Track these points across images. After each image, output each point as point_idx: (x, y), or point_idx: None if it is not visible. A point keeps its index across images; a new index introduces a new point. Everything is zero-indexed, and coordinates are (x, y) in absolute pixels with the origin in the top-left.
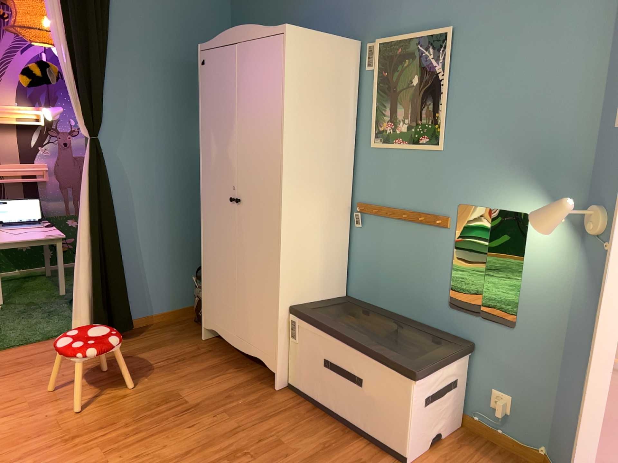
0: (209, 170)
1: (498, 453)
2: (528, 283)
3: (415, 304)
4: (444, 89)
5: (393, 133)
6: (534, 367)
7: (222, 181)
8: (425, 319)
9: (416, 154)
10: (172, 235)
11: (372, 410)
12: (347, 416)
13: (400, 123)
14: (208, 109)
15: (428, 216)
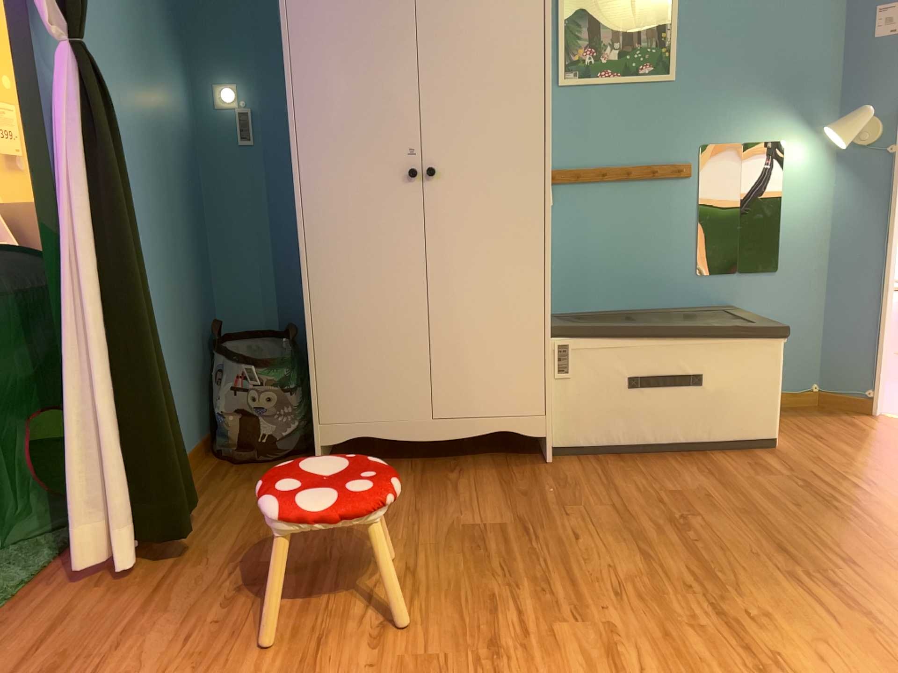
0: (323, 131)
1: (783, 412)
2: (788, 218)
3: (648, 287)
4: (673, 1)
5: (596, 63)
6: (799, 306)
7: (369, 146)
8: (666, 301)
9: (633, 90)
10: (165, 296)
11: (719, 406)
12: (677, 435)
13: (606, 48)
14: (314, 9)
15: (661, 168)
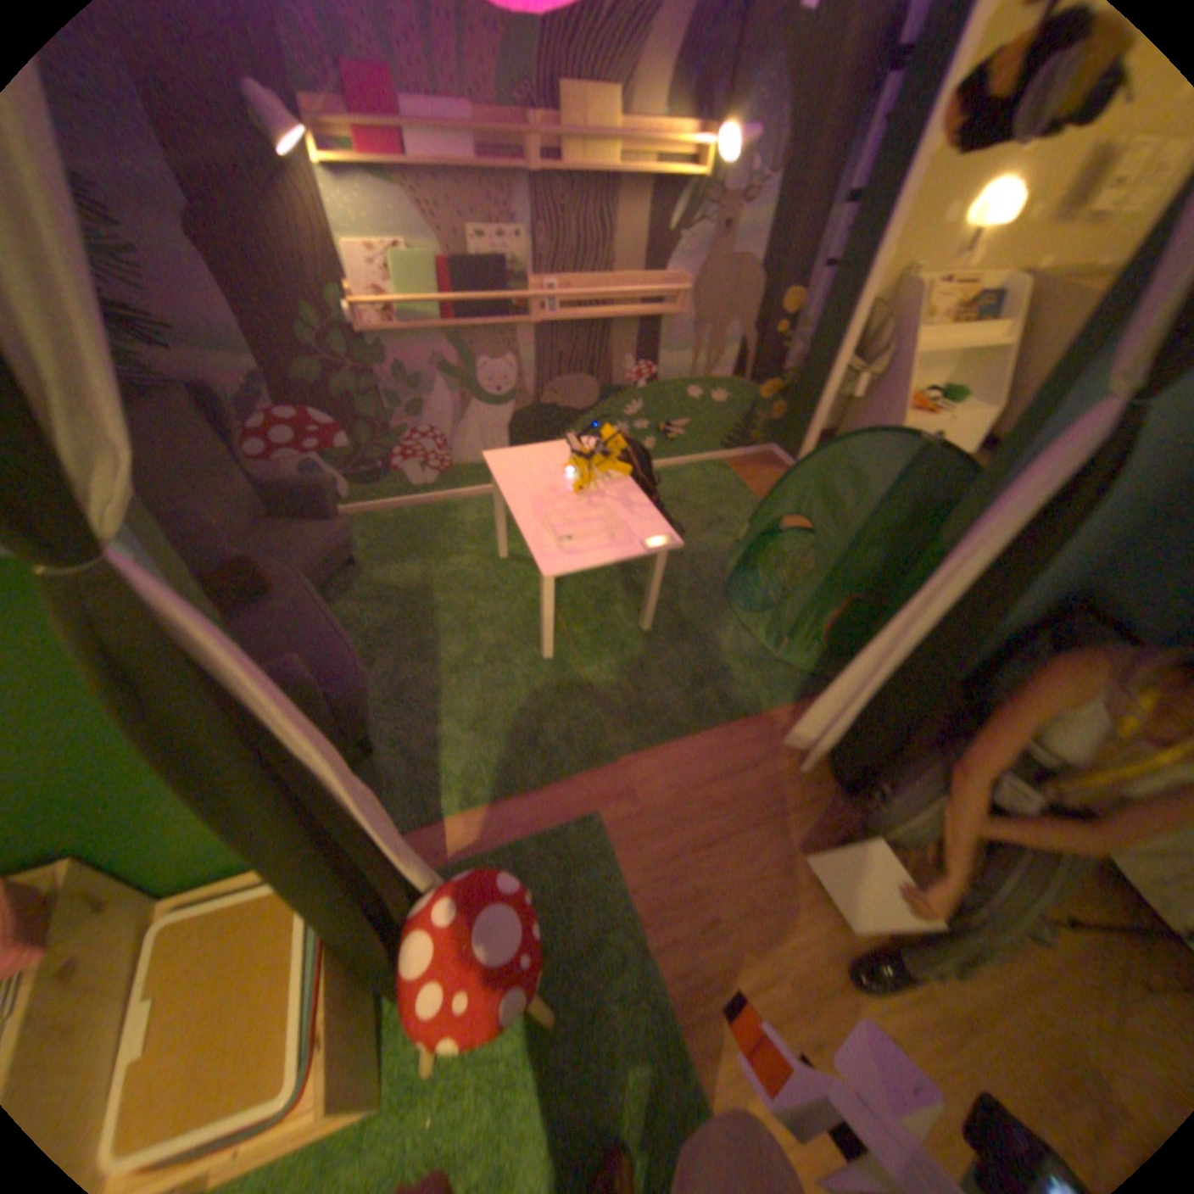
0: None
1: None
2: None
3: None
4: None
5: None
6: None
7: None
8: None
9: None
10: None
11: None
12: None
13: None
14: None
15: None
